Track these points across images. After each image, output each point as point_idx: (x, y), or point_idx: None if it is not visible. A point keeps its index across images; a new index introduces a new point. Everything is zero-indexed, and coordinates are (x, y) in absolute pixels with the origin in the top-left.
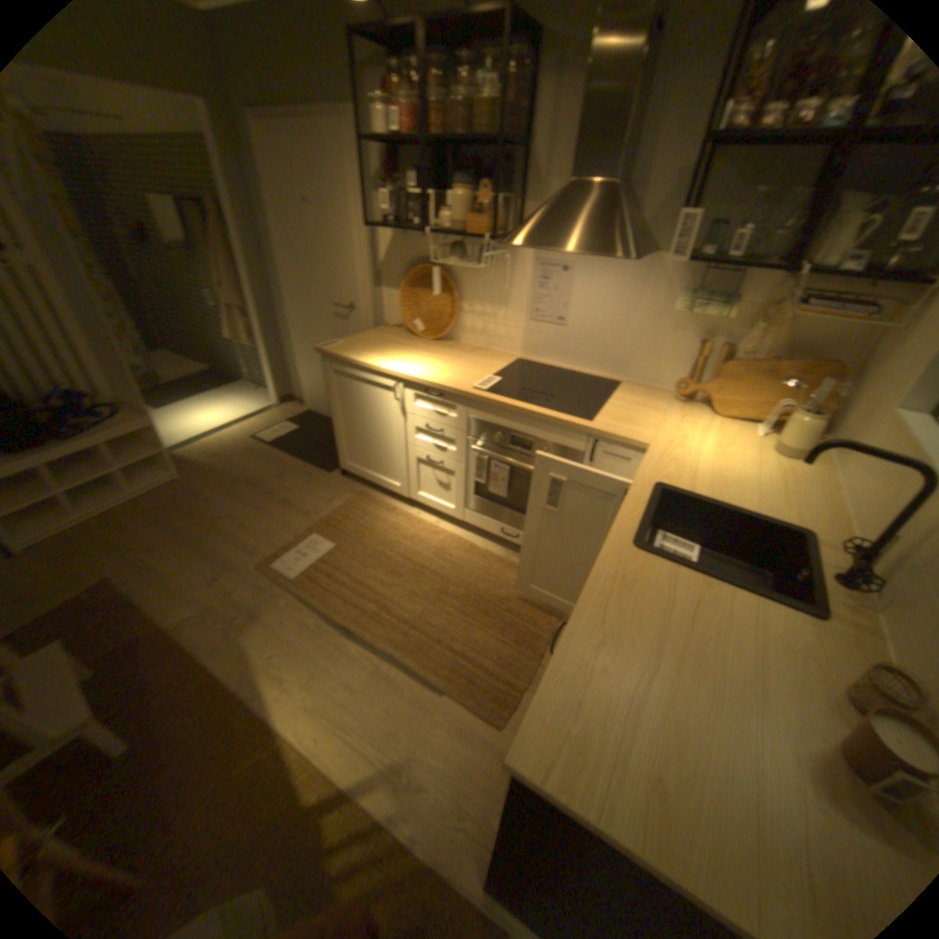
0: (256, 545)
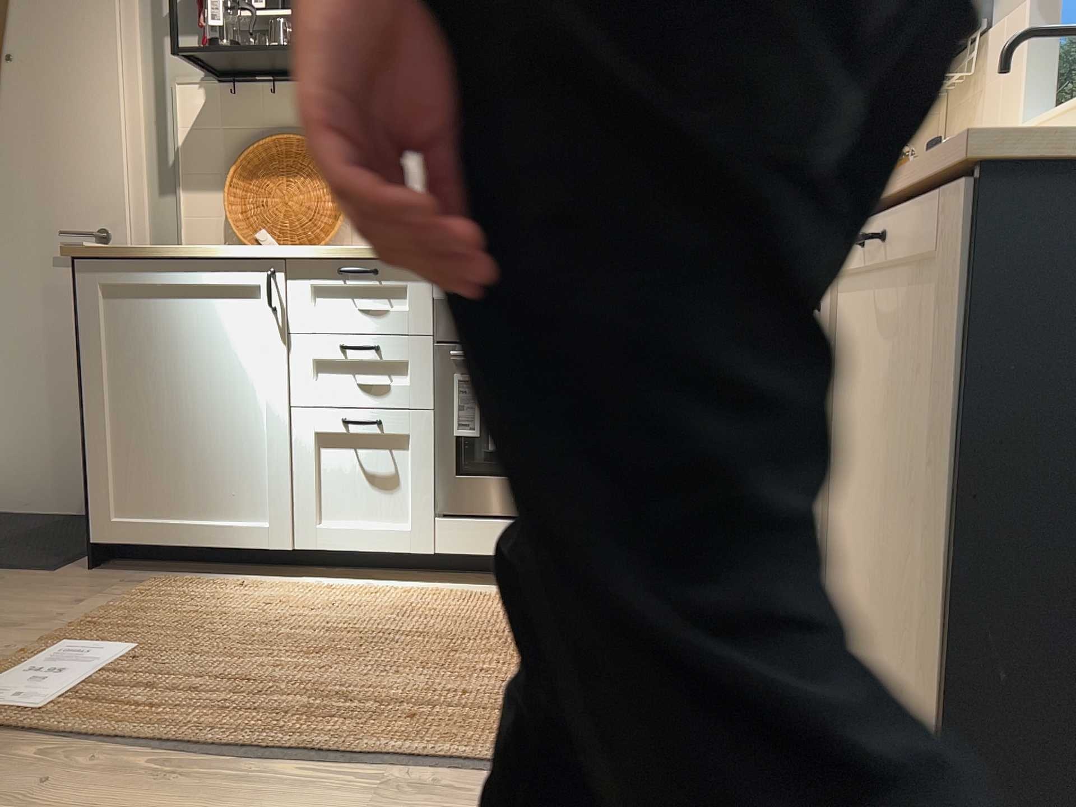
0: None
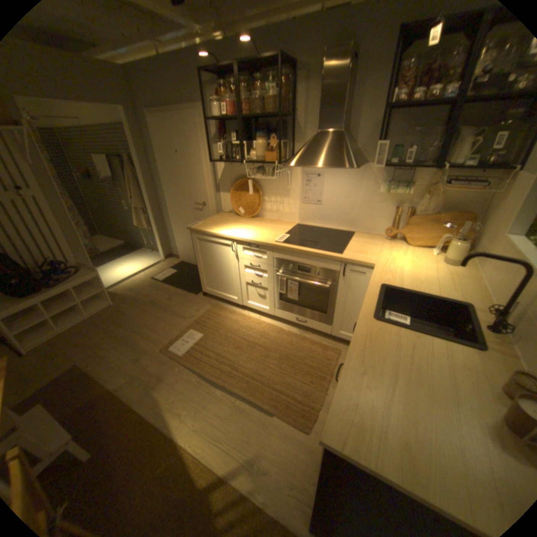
0: (160, 337)
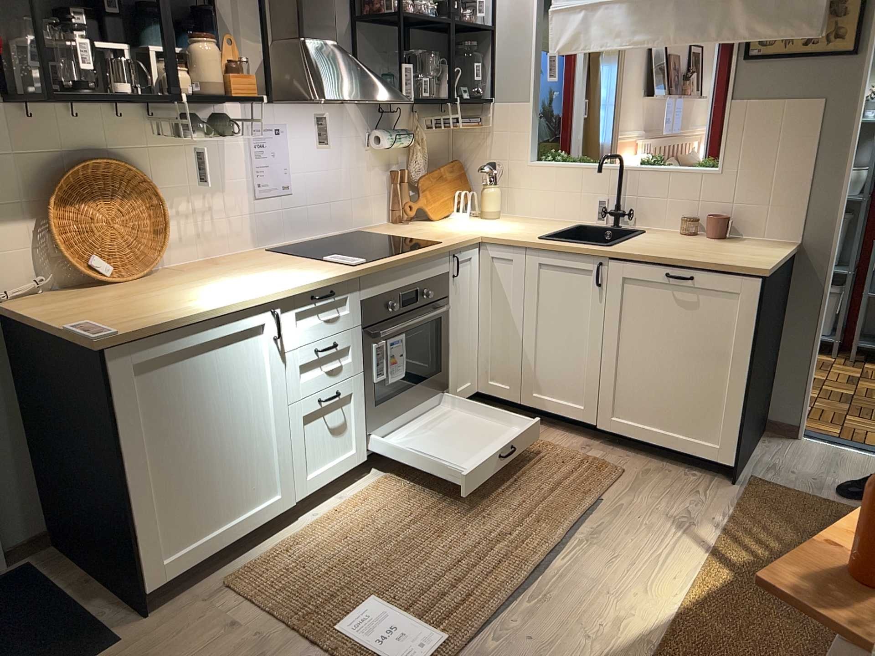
0: None
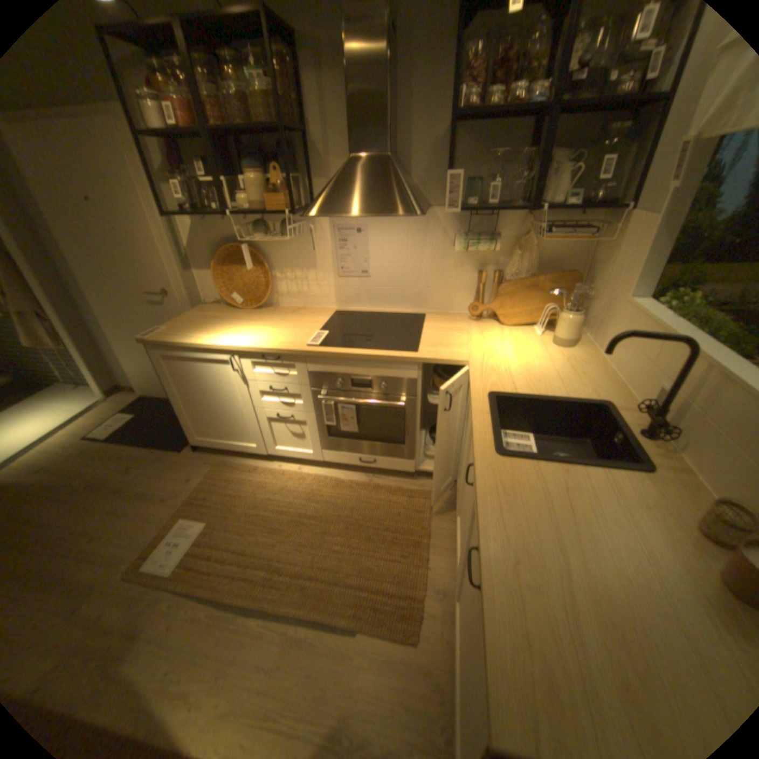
0: (119, 550)
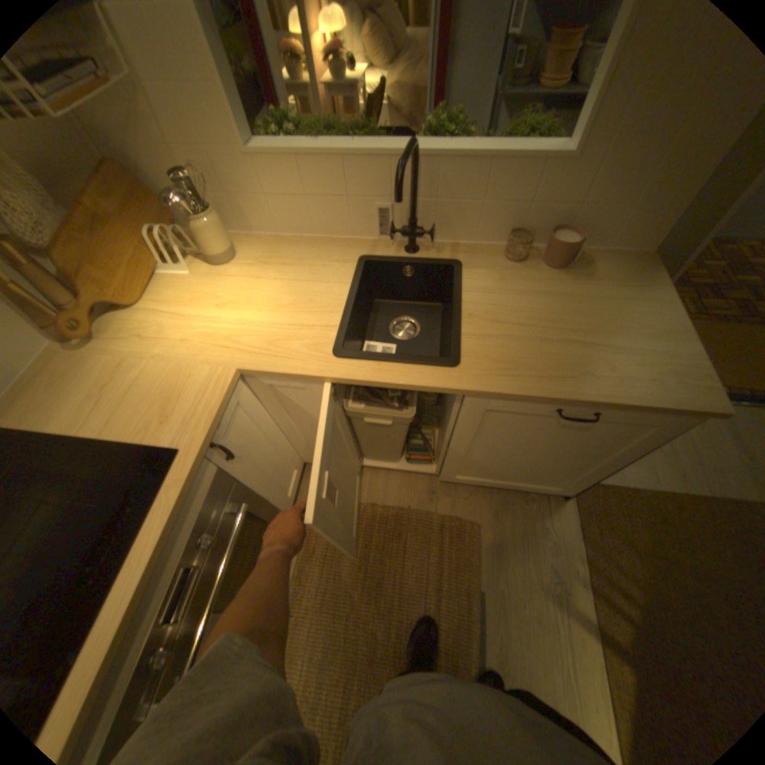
0: None
